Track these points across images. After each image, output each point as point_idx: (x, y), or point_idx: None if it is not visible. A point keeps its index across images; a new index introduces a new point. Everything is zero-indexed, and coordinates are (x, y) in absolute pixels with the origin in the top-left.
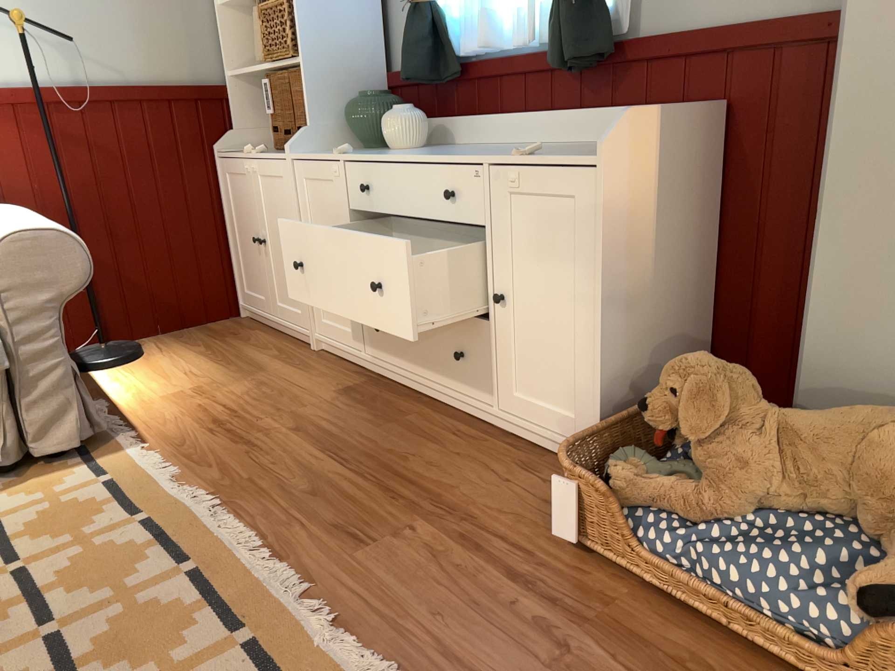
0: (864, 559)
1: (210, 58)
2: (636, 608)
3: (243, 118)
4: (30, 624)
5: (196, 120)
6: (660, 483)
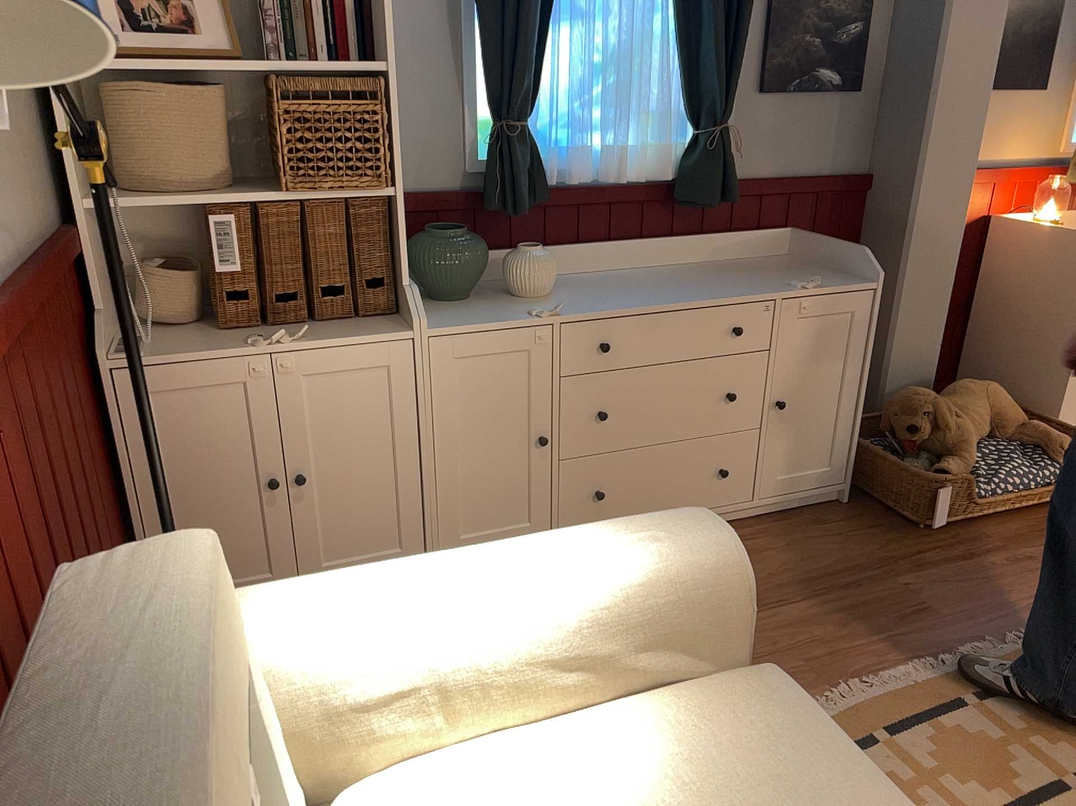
0: (1022, 447)
1: (43, 172)
2: (991, 530)
3: (102, 282)
4: (1068, 801)
5: (68, 304)
6: (951, 465)
